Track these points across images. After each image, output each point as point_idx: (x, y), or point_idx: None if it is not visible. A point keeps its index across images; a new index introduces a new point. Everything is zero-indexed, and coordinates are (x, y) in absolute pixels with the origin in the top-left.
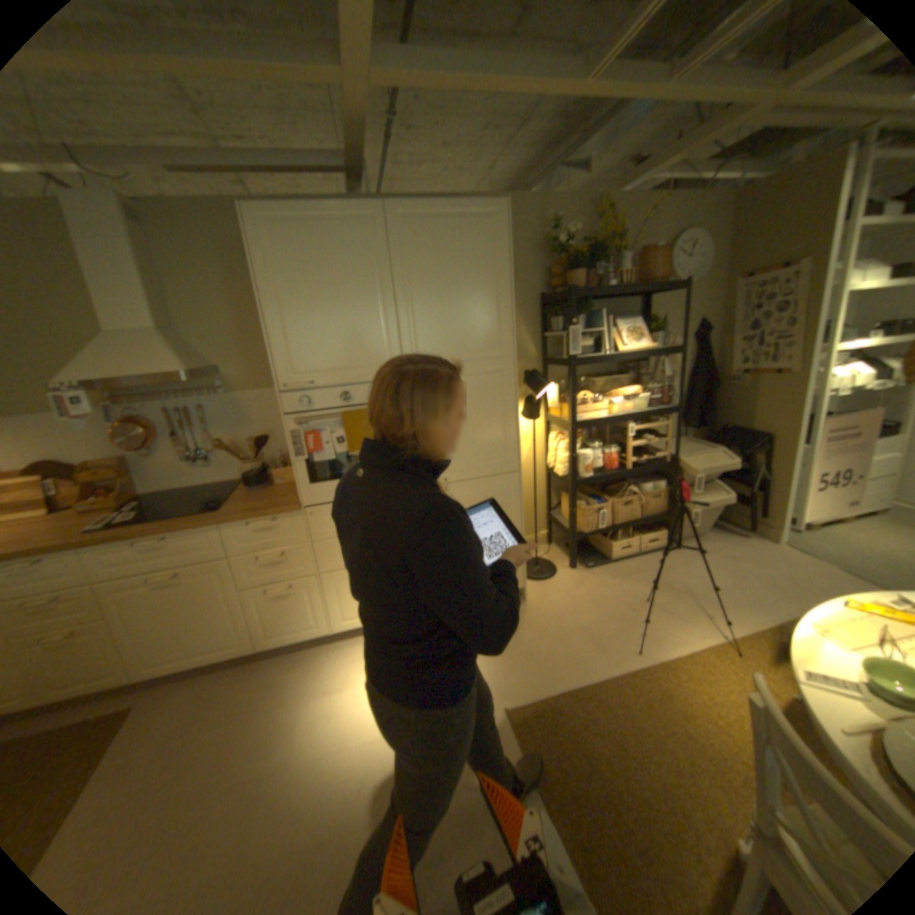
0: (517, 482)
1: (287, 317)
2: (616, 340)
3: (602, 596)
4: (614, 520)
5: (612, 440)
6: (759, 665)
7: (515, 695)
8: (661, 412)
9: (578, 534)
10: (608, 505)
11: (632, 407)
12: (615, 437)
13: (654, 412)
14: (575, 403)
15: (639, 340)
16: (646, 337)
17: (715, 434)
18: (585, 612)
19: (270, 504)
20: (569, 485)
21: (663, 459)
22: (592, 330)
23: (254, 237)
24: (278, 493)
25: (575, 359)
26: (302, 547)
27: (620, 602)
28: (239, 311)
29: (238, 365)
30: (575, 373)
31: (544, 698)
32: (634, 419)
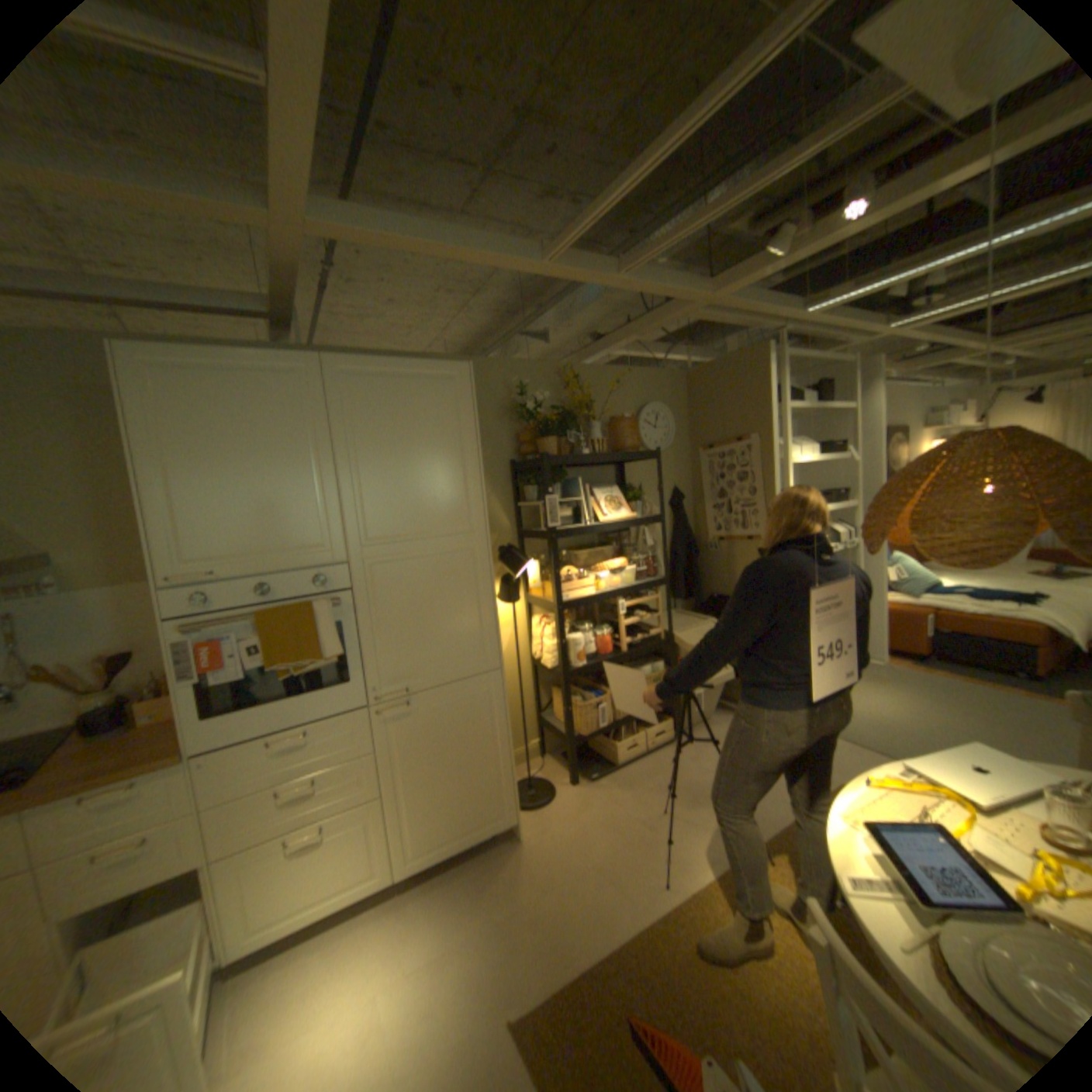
0: (500, 683)
1: (175, 488)
2: (595, 510)
3: (613, 817)
4: (614, 716)
5: (602, 620)
6: (791, 872)
7: (520, 995)
8: (648, 585)
9: (576, 740)
10: (606, 697)
11: (619, 581)
12: (604, 616)
13: (641, 586)
14: (559, 581)
15: (617, 510)
16: (624, 507)
17: (702, 605)
18: (595, 844)
19: (126, 762)
20: (560, 679)
21: (656, 637)
22: (569, 500)
23: (131, 385)
24: (142, 741)
25: (554, 531)
26: (180, 825)
27: (634, 820)
28: (96, 477)
29: (87, 552)
30: (556, 547)
31: (558, 989)
32: (623, 595)
